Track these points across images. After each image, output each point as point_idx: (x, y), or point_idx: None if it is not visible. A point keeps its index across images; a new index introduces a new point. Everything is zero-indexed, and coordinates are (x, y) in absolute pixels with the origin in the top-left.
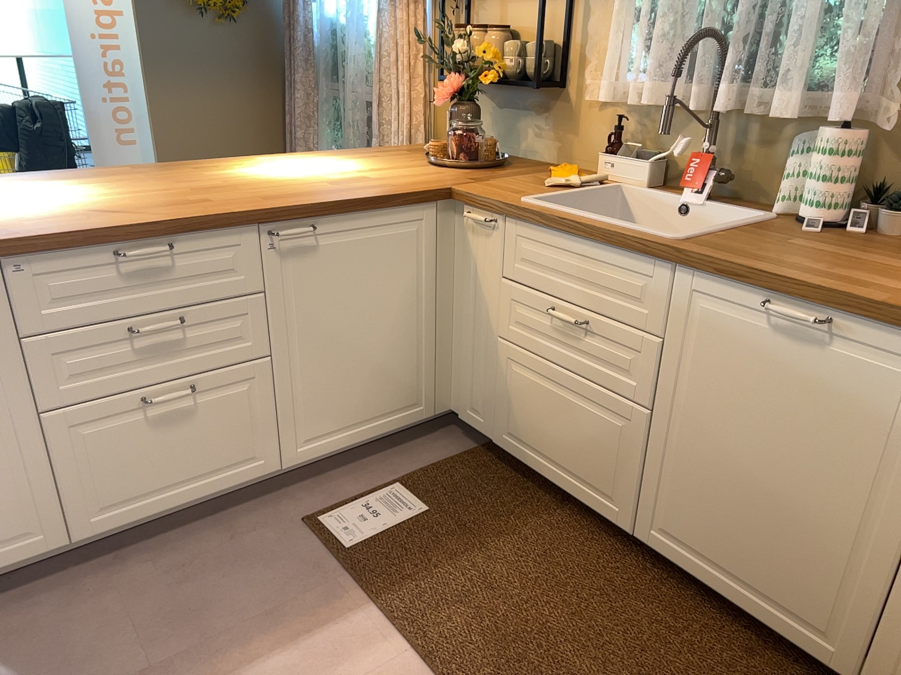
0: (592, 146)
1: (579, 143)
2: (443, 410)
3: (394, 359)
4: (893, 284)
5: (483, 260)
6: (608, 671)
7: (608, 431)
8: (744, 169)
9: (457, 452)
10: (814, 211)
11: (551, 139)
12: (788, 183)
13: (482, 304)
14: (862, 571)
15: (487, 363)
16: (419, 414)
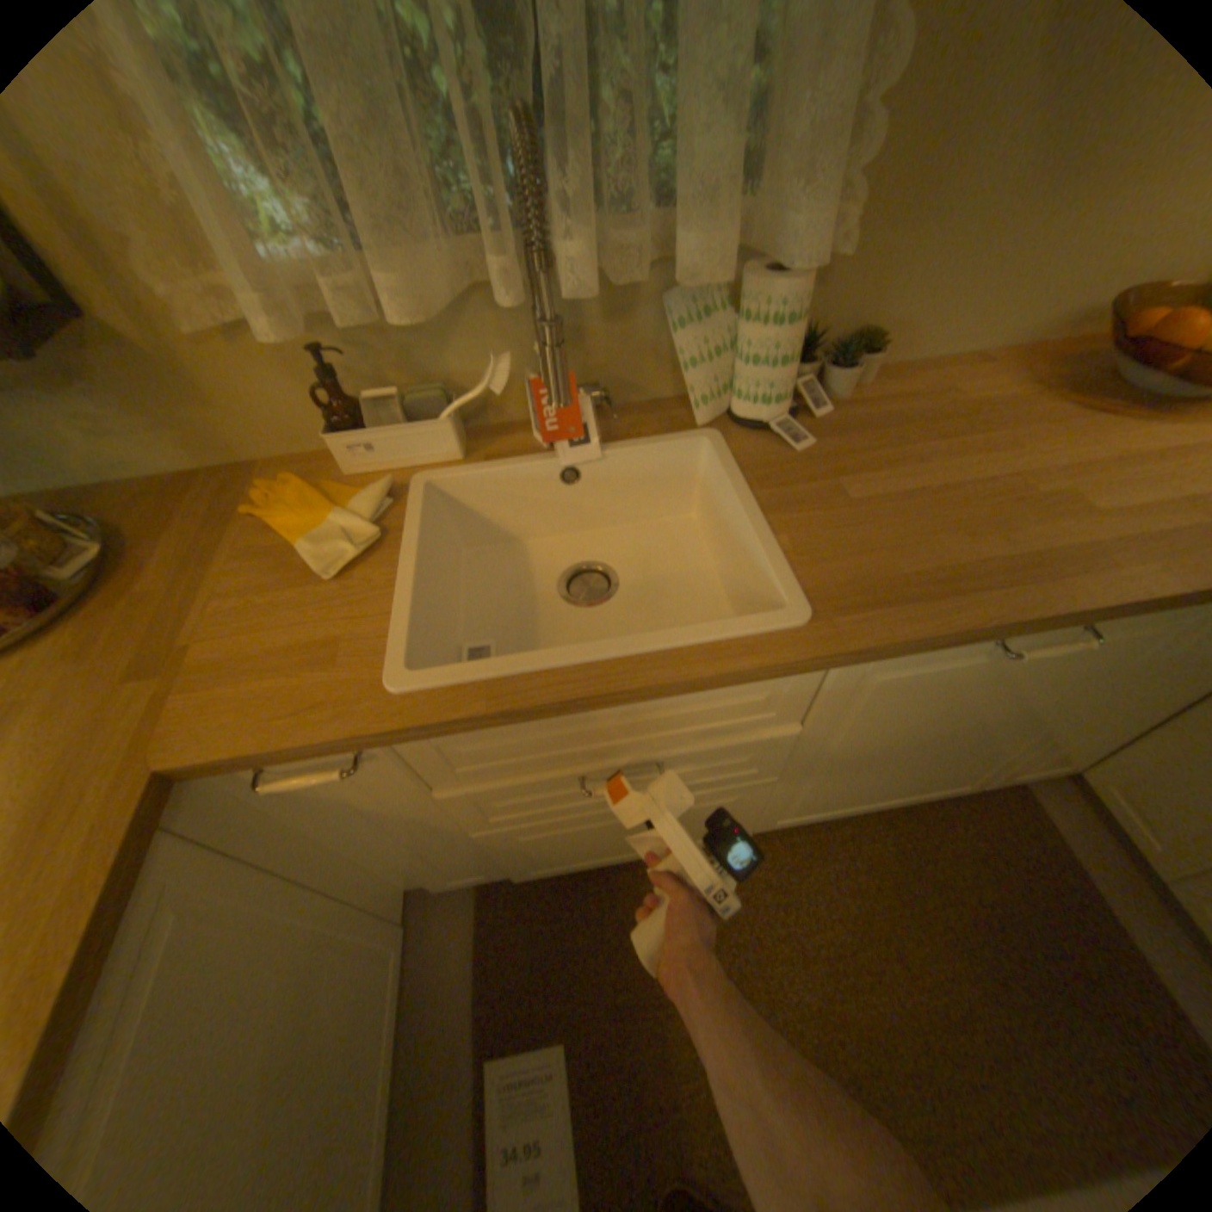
0: (262, 408)
1: (226, 413)
2: (400, 905)
3: (332, 1019)
4: (1090, 522)
5: (362, 796)
6: (888, 986)
7: (712, 808)
8: (597, 358)
9: (467, 919)
10: (778, 404)
11: (141, 425)
12: (704, 367)
13: (400, 826)
14: (1022, 751)
15: (457, 852)
16: (394, 962)
